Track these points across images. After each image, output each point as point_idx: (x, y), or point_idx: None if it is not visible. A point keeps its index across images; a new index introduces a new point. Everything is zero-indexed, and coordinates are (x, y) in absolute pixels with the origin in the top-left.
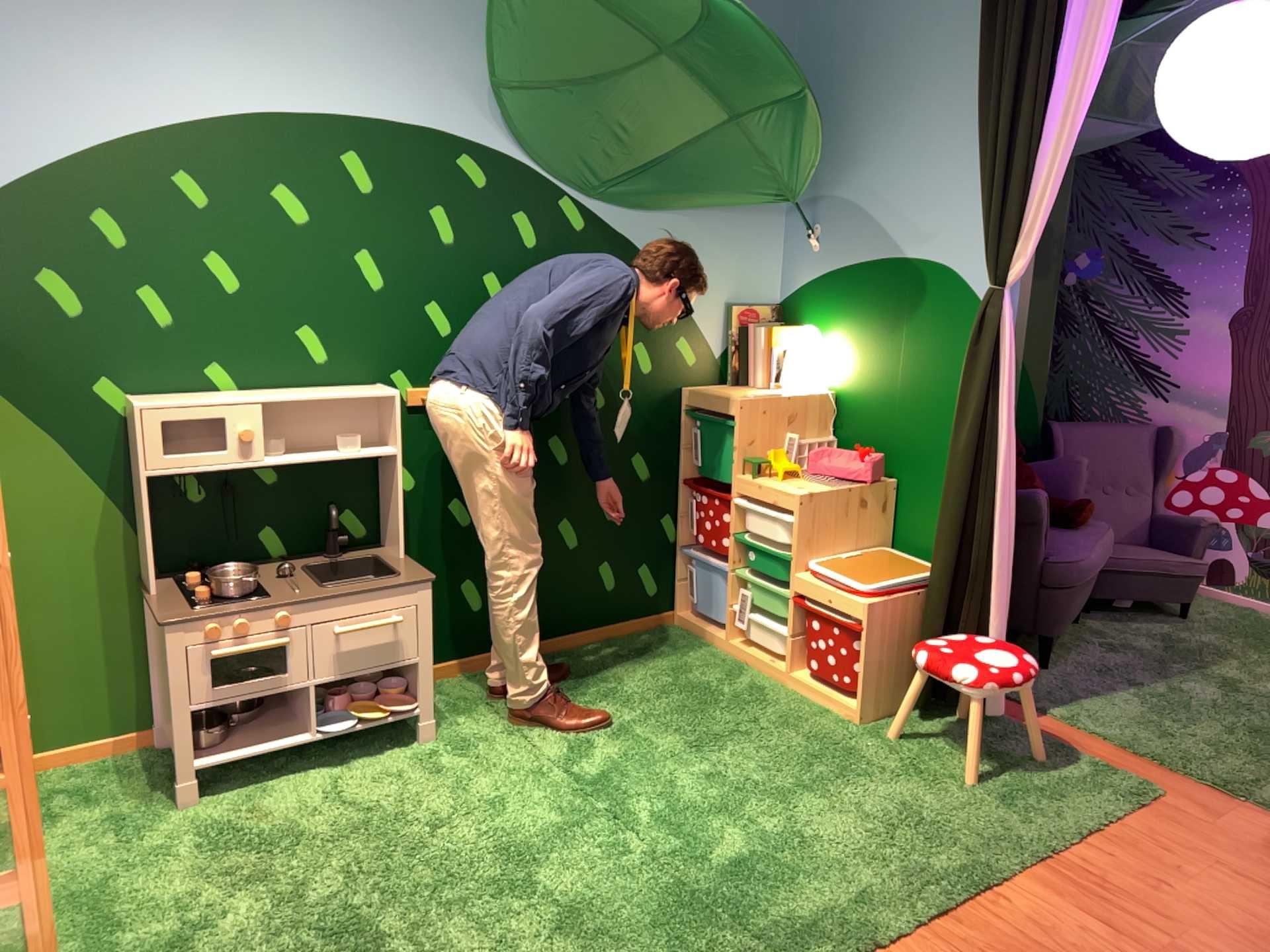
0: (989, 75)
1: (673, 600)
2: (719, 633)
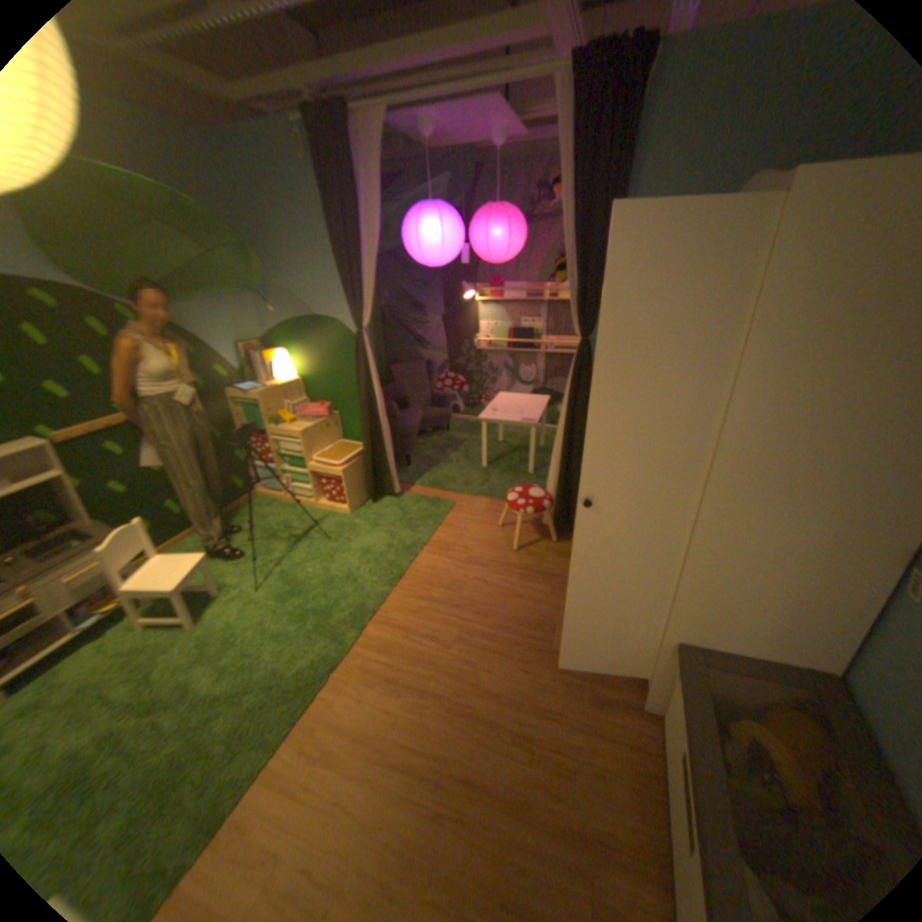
0: (334, 236)
1: (253, 486)
2: (280, 494)
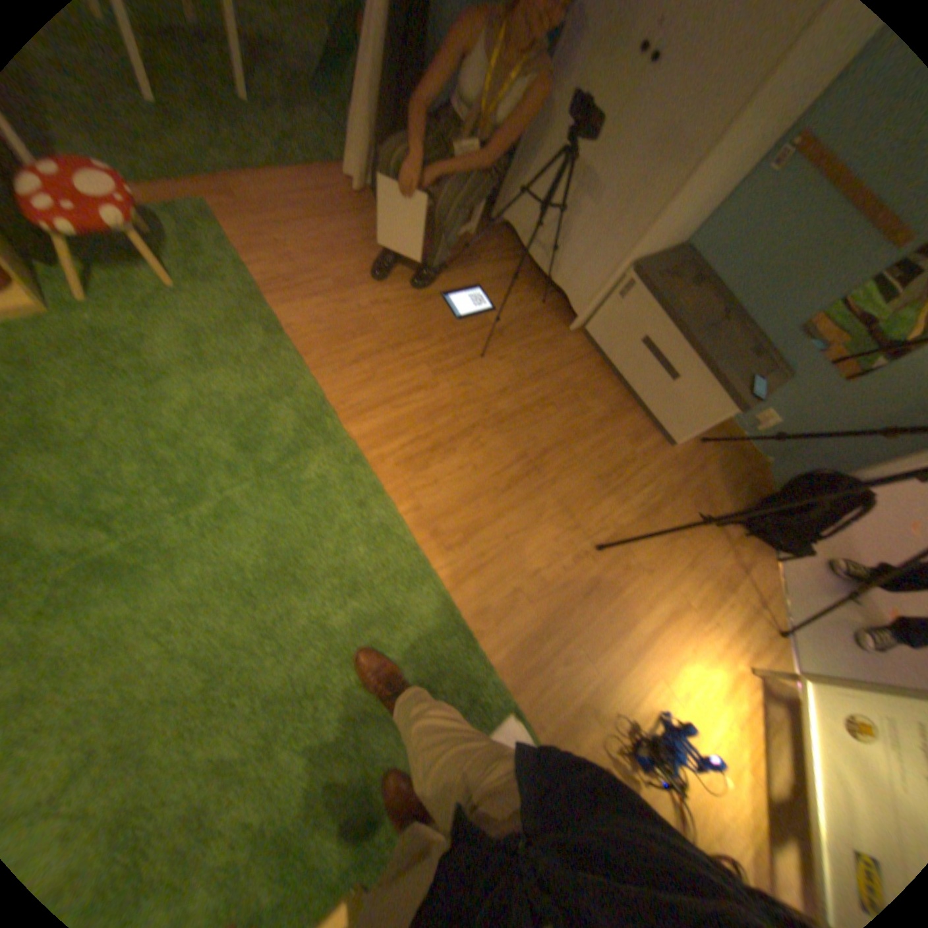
0: None
1: None
2: None
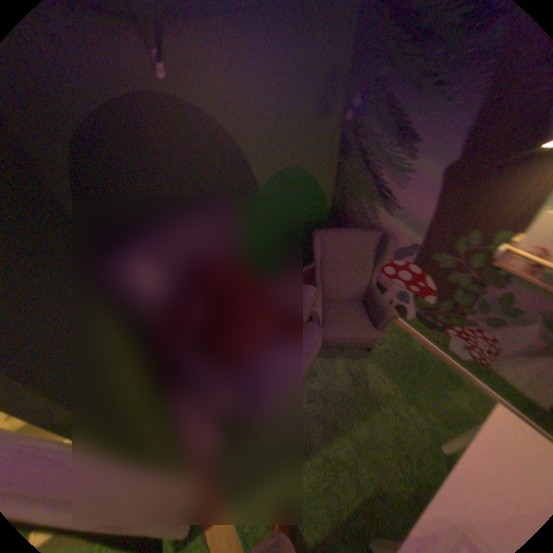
0: None
1: None
2: None
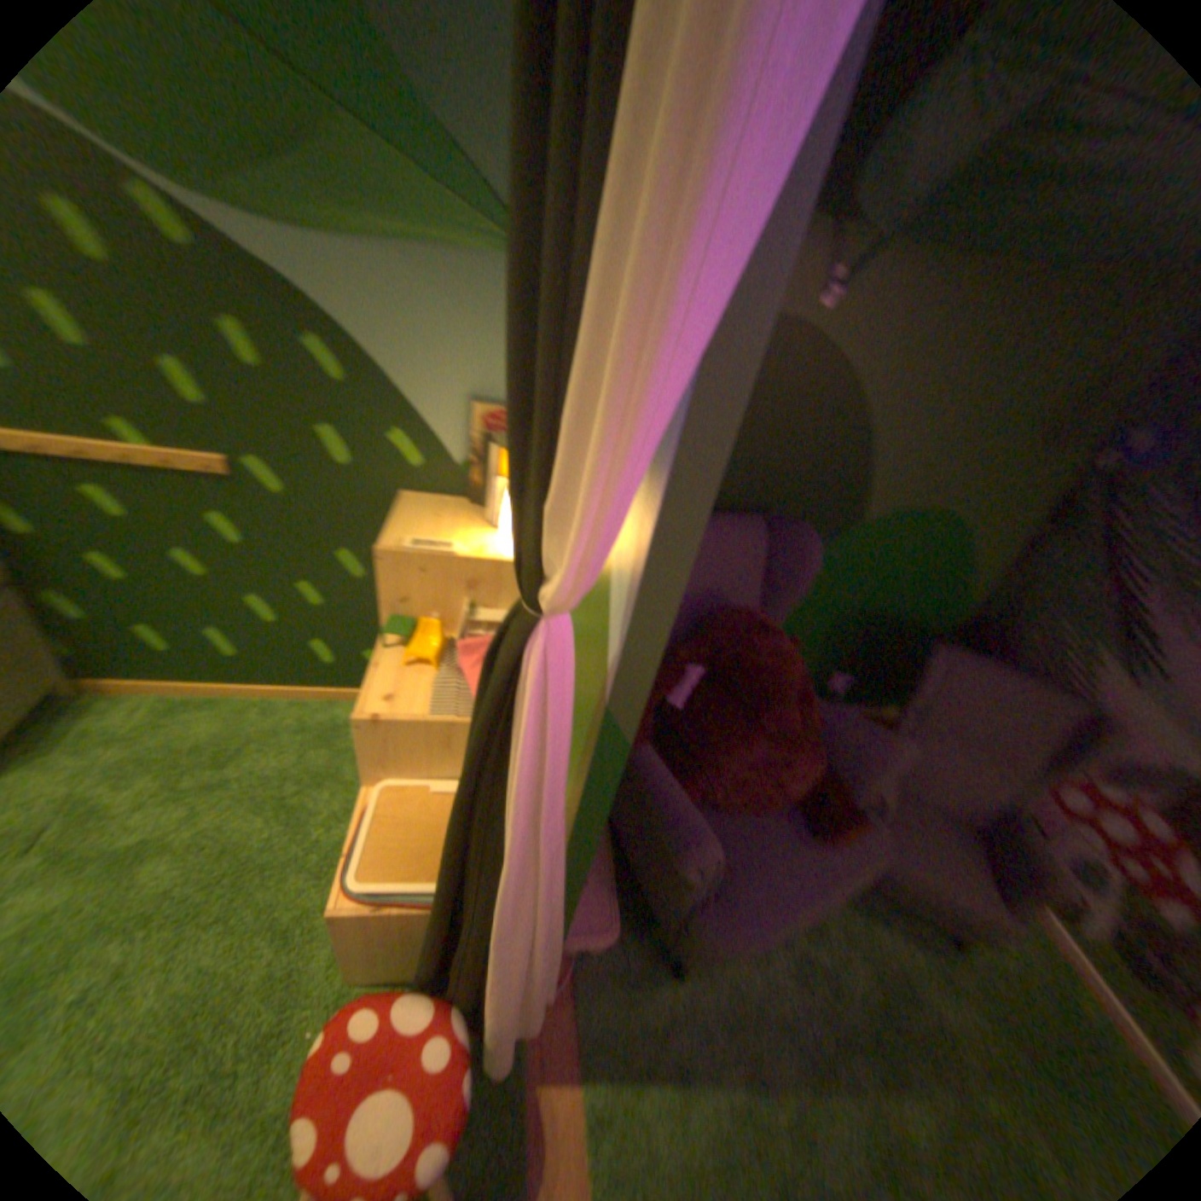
0: None
1: None
2: None
